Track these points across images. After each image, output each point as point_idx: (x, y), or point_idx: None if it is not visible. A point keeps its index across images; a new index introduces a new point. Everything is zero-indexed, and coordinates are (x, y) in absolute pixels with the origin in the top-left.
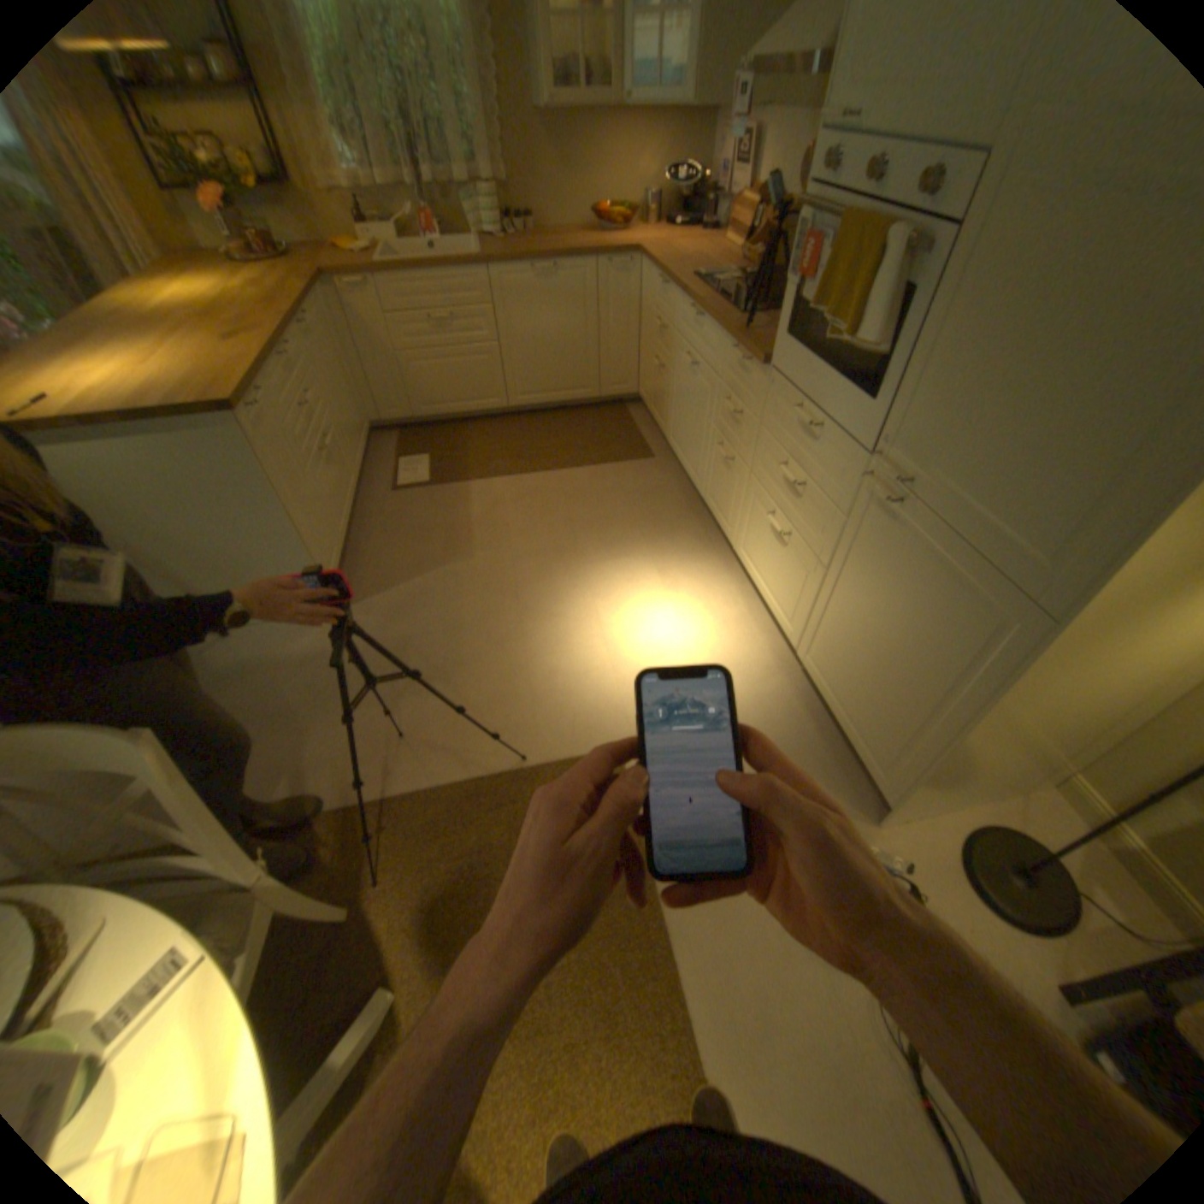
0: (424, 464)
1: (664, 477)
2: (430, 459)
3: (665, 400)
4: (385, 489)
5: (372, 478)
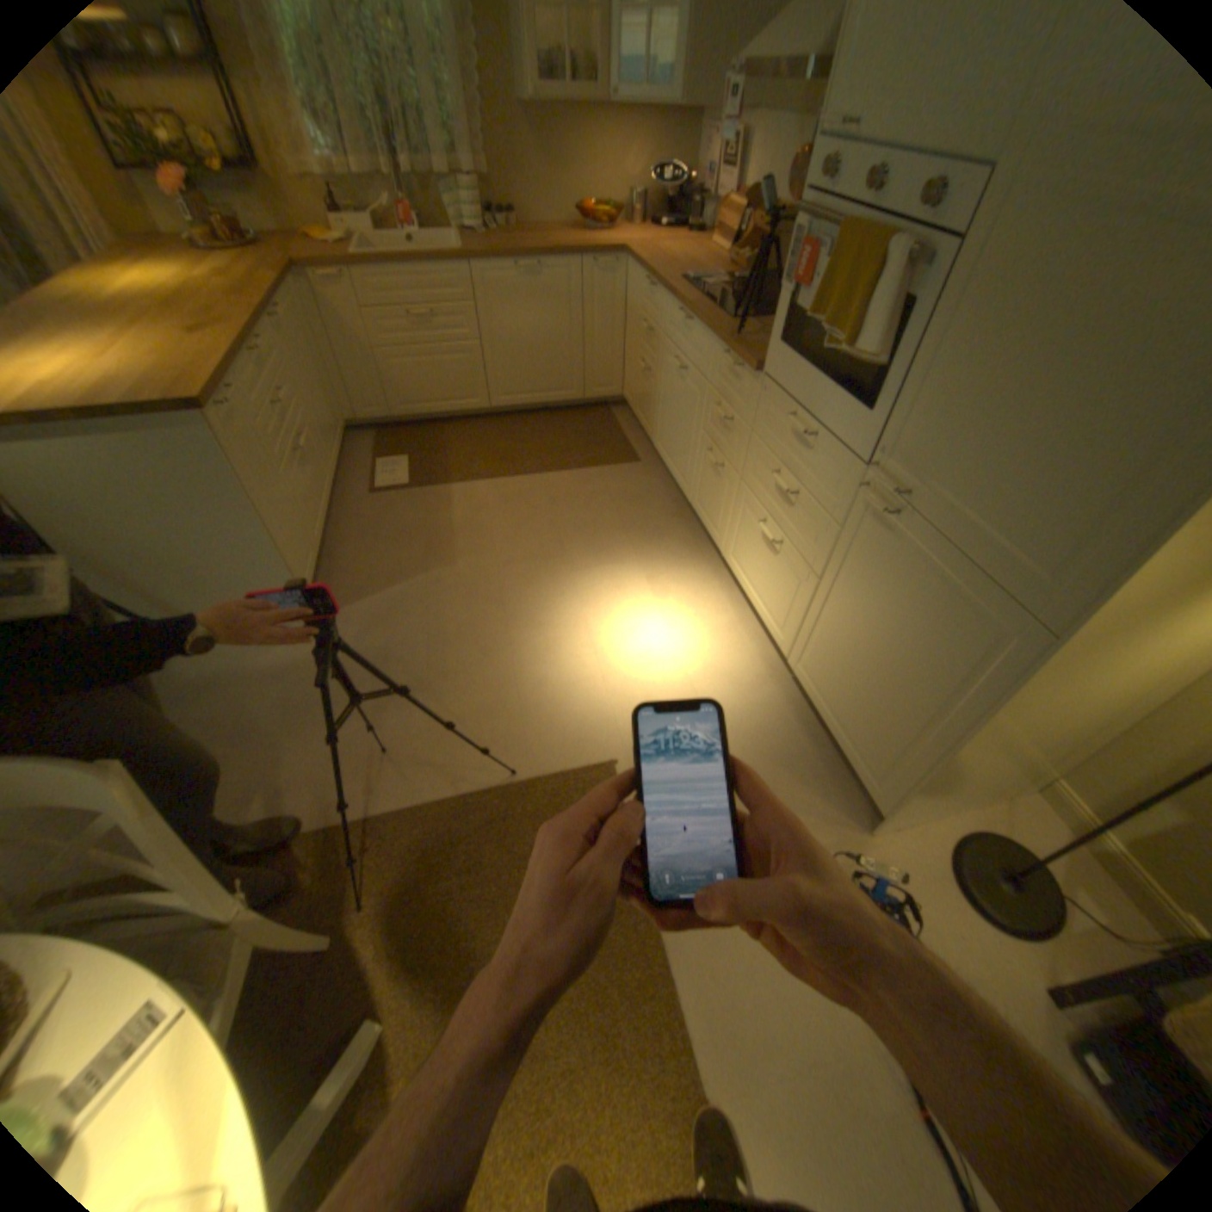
0: (402, 466)
1: (651, 481)
2: (409, 460)
3: (651, 403)
4: (362, 491)
5: (347, 479)
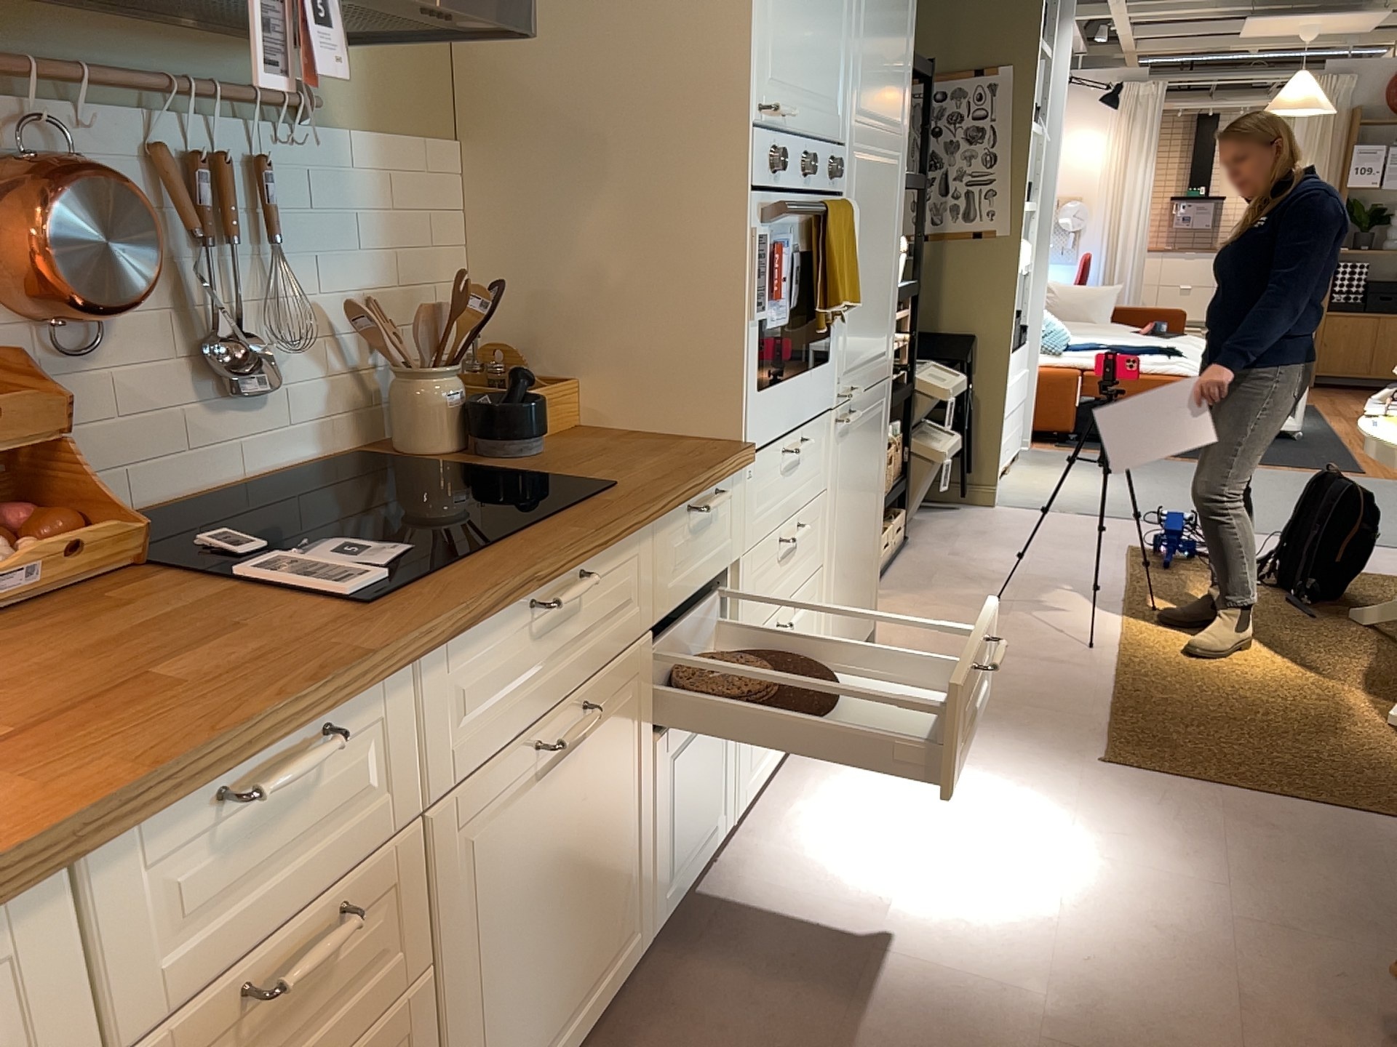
0: None
1: None
2: None
3: None
4: None
5: None
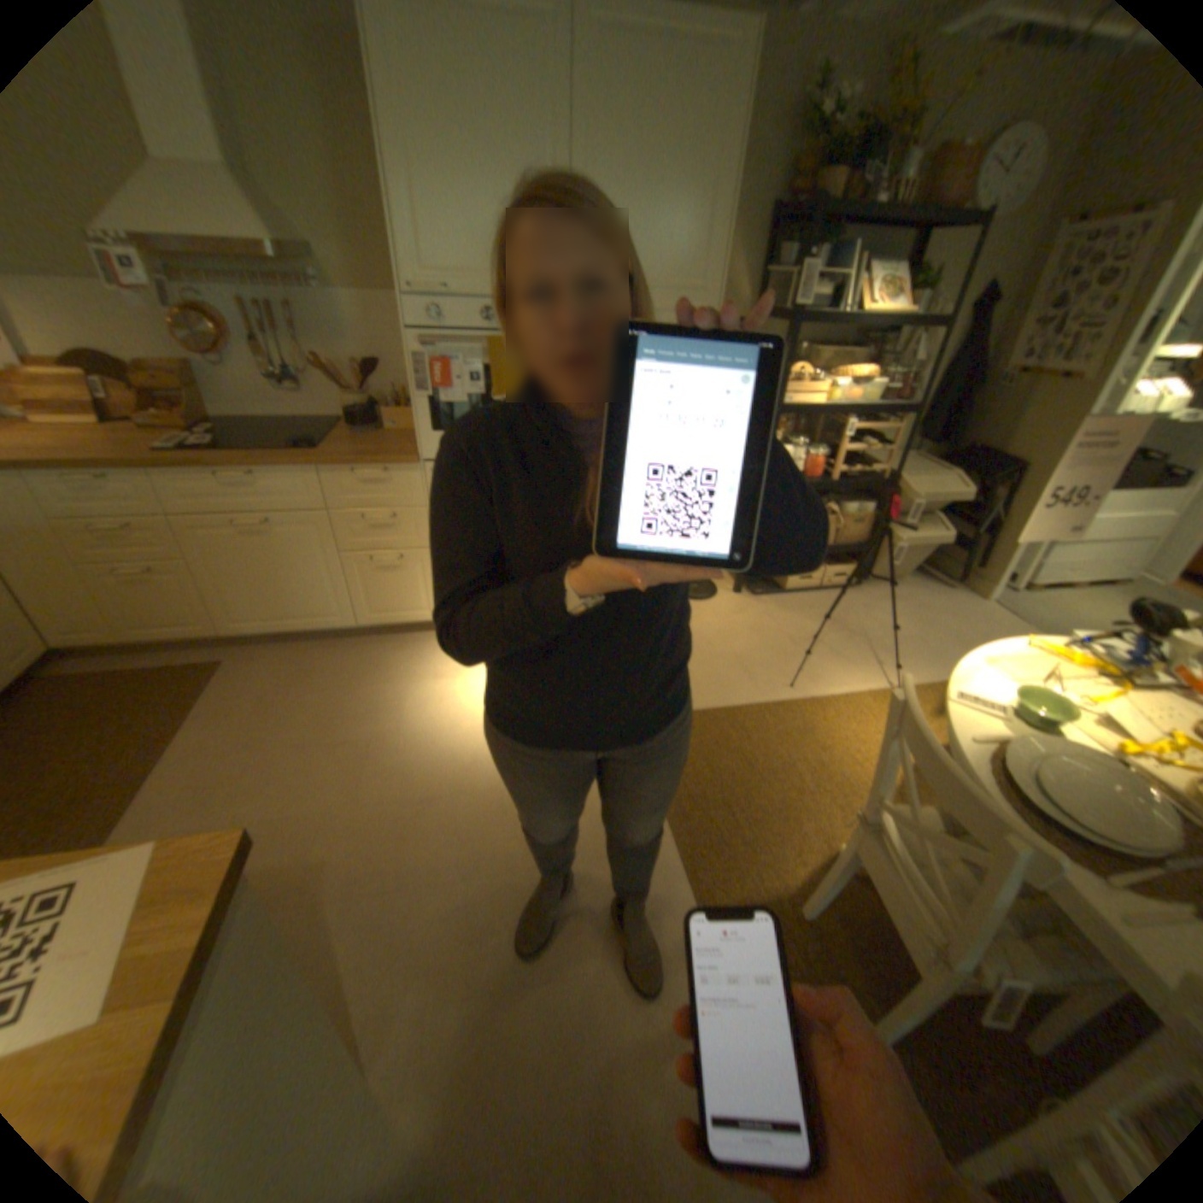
0: None
1: (266, 657)
2: None
3: (180, 596)
4: None
5: None
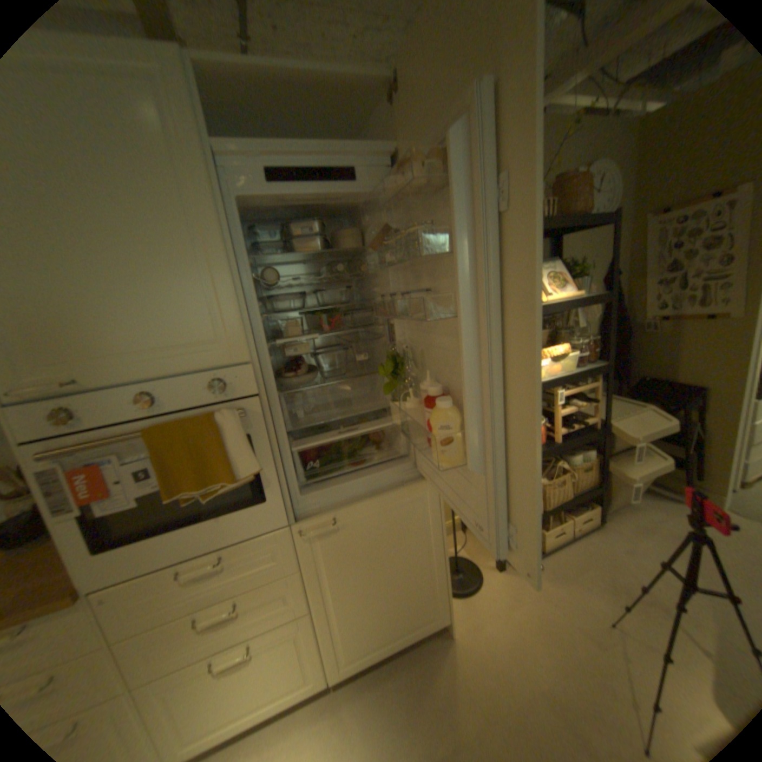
0: None
1: None
2: None
3: None
4: None
5: None
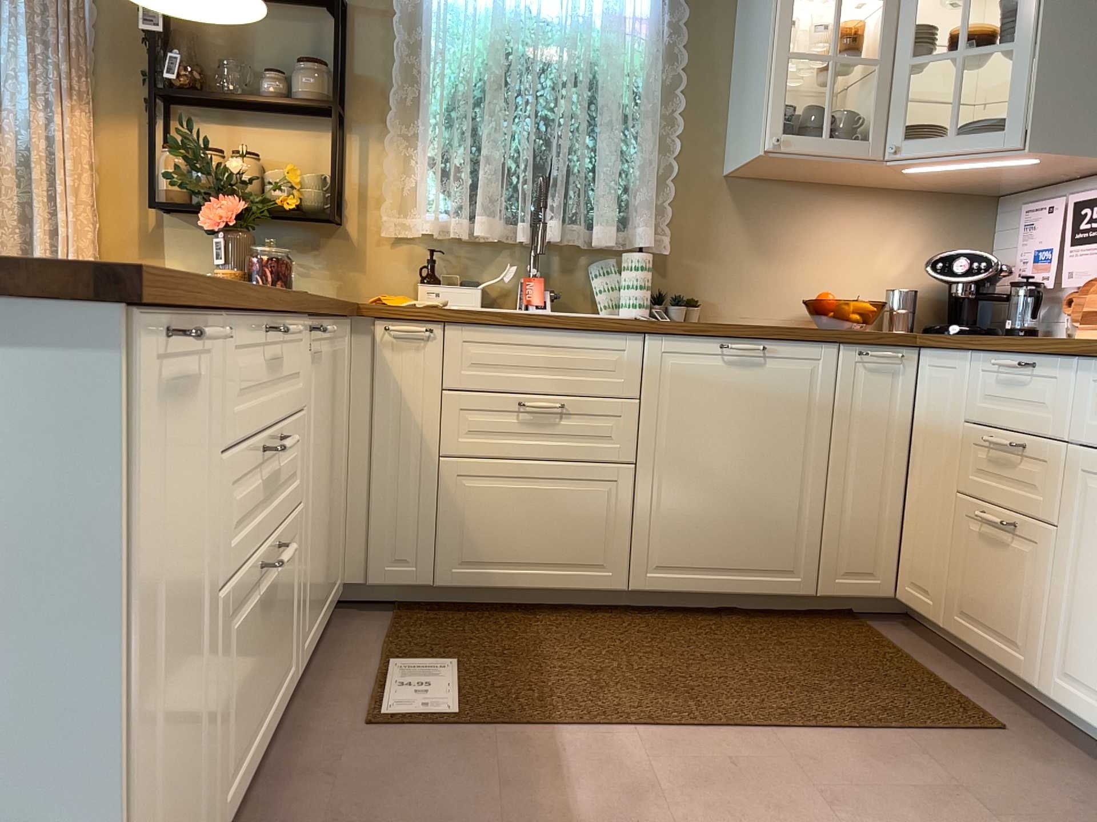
0: (446, 675)
1: (1071, 779)
2: (461, 666)
3: (1032, 591)
4: (349, 717)
5: (322, 689)
